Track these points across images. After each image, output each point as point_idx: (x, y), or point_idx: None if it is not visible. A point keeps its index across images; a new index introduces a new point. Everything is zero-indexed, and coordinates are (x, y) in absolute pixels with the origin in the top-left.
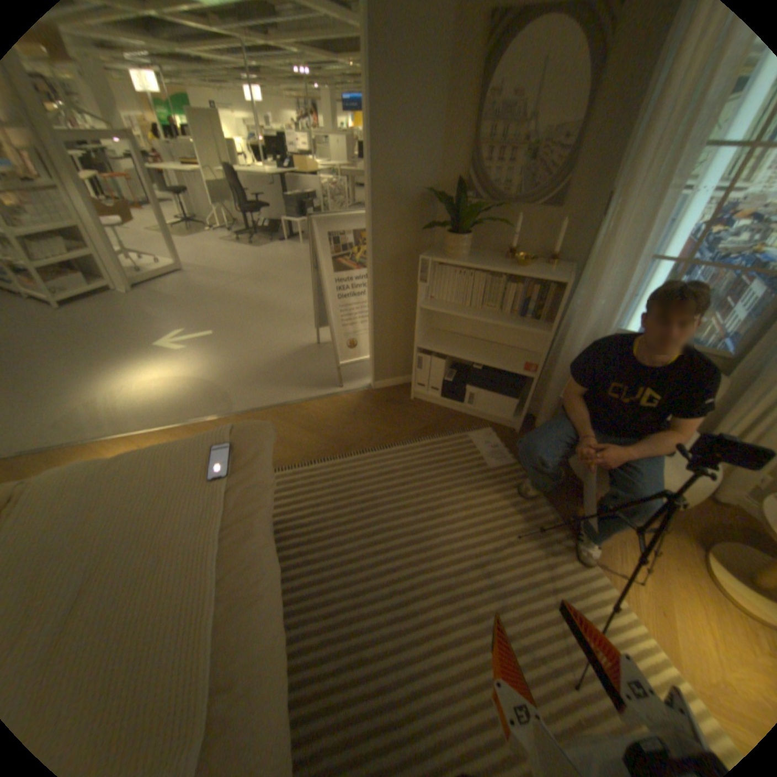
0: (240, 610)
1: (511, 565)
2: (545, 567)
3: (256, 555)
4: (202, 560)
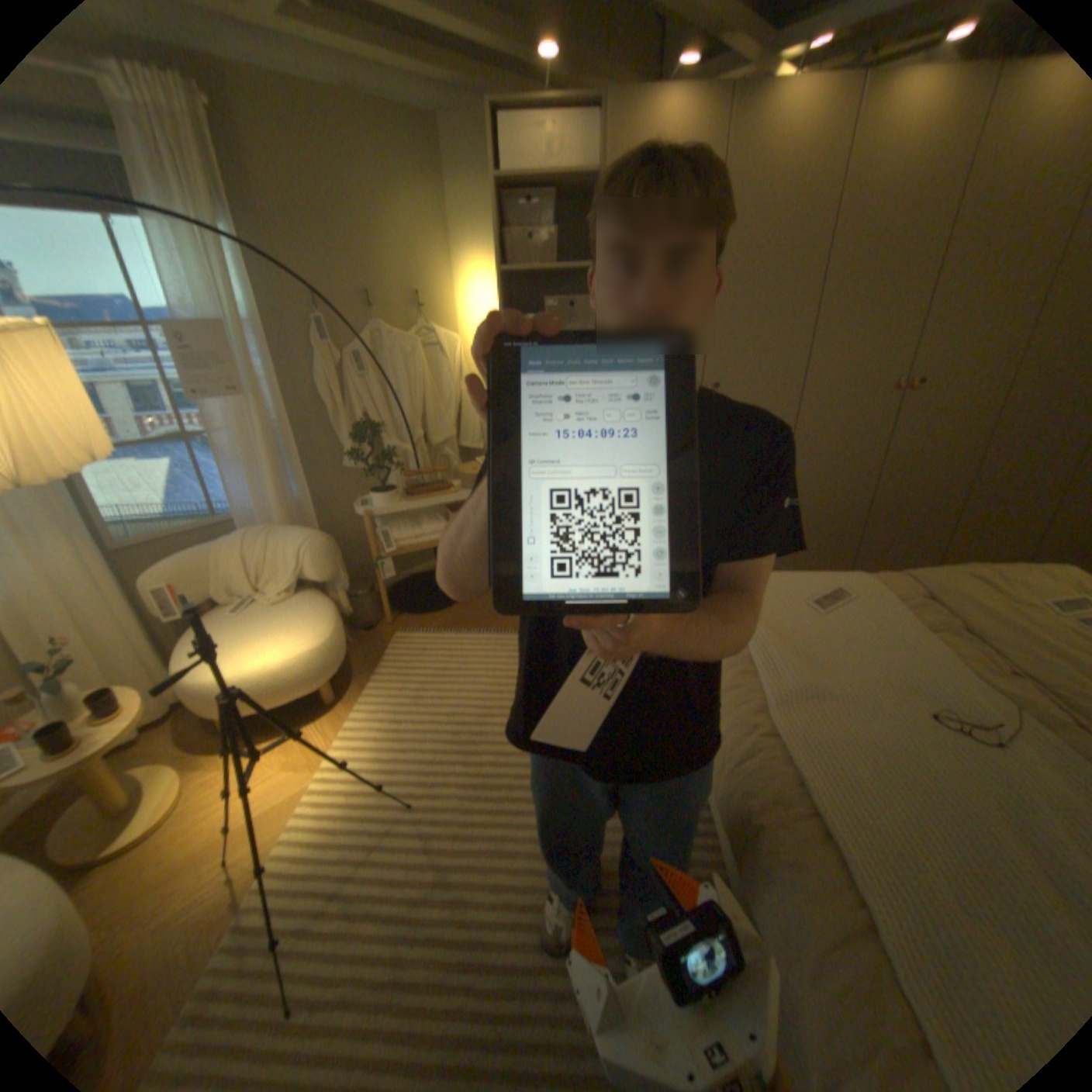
0: (775, 803)
1: (345, 967)
2: (301, 942)
3: (783, 877)
4: (867, 867)
